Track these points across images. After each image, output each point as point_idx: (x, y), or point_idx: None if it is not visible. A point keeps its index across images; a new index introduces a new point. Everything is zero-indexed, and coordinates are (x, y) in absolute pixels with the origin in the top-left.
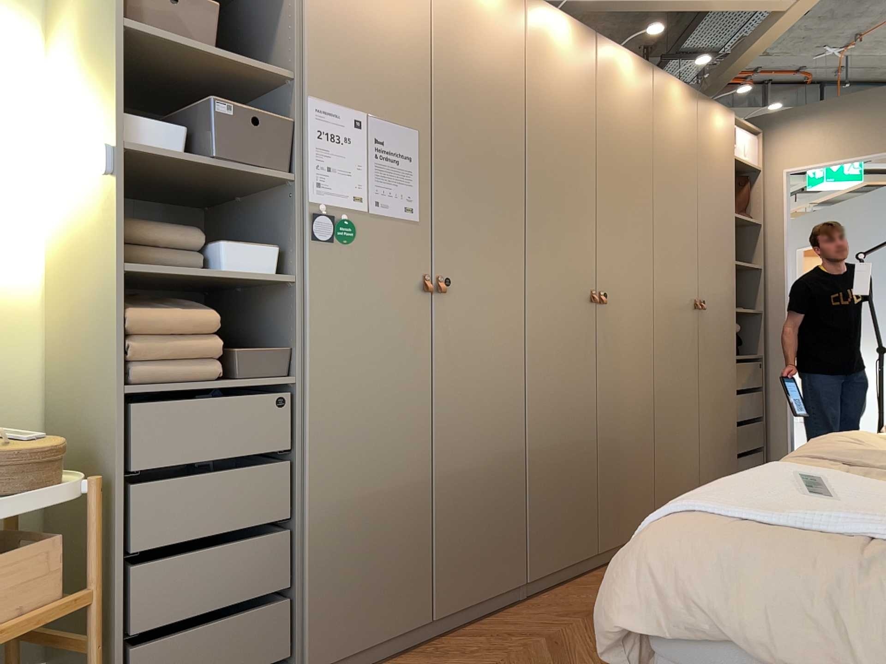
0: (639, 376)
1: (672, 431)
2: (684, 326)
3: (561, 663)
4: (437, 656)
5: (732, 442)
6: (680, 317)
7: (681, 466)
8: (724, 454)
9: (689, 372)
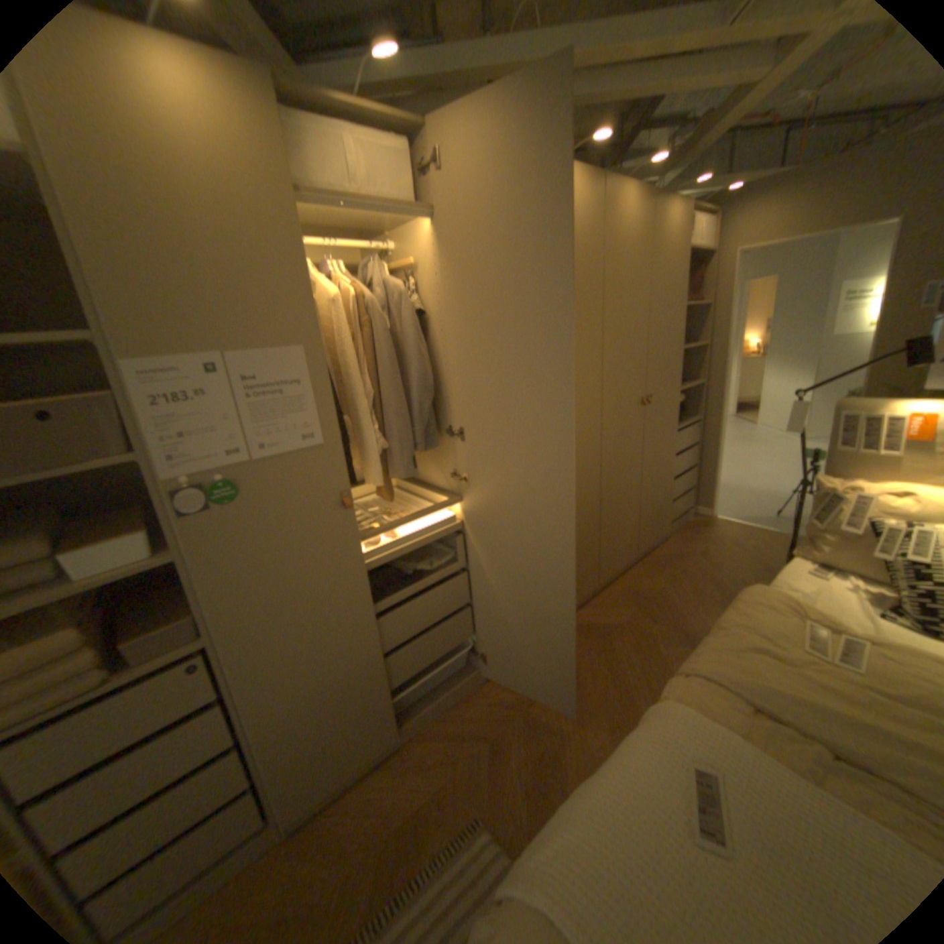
0: (592, 481)
1: (623, 509)
2: (638, 422)
3: (499, 783)
4: (406, 770)
5: (675, 493)
6: (634, 415)
7: (630, 531)
8: (668, 505)
9: (640, 457)
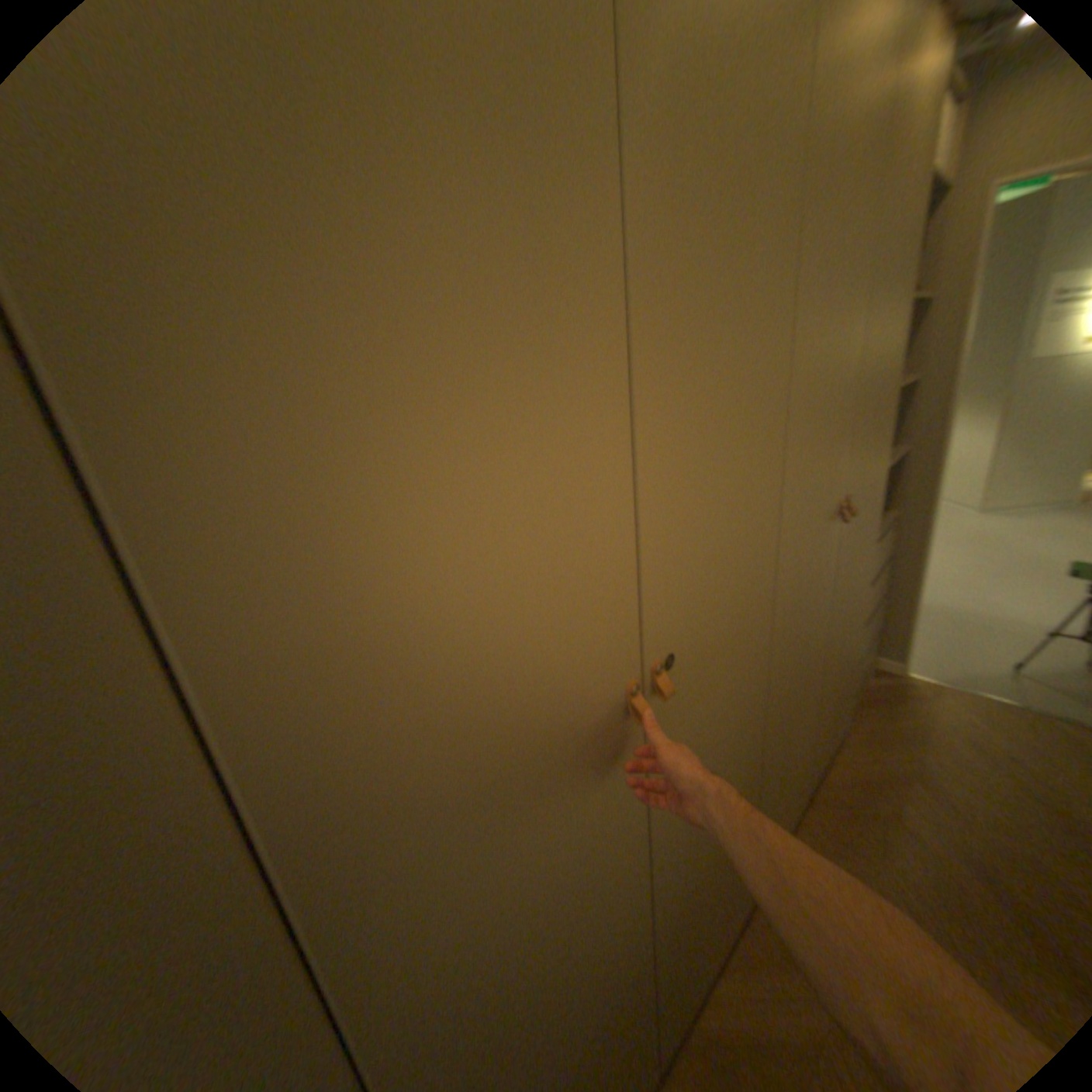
0: (753, 726)
1: (797, 739)
2: (831, 557)
3: None
4: None
5: (860, 656)
6: (828, 547)
7: (803, 768)
8: (853, 685)
9: (828, 626)
